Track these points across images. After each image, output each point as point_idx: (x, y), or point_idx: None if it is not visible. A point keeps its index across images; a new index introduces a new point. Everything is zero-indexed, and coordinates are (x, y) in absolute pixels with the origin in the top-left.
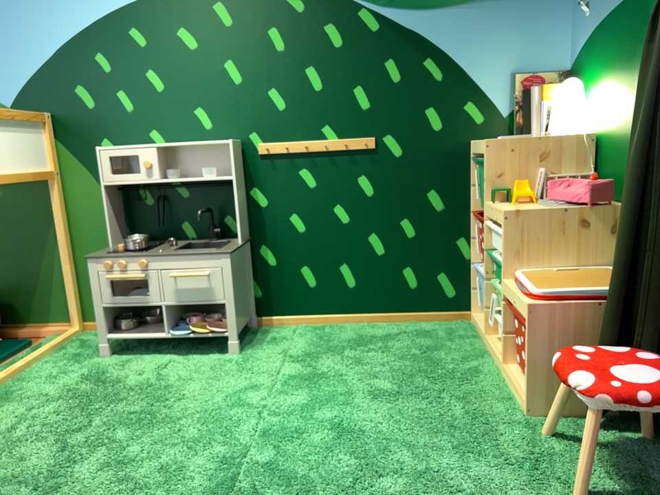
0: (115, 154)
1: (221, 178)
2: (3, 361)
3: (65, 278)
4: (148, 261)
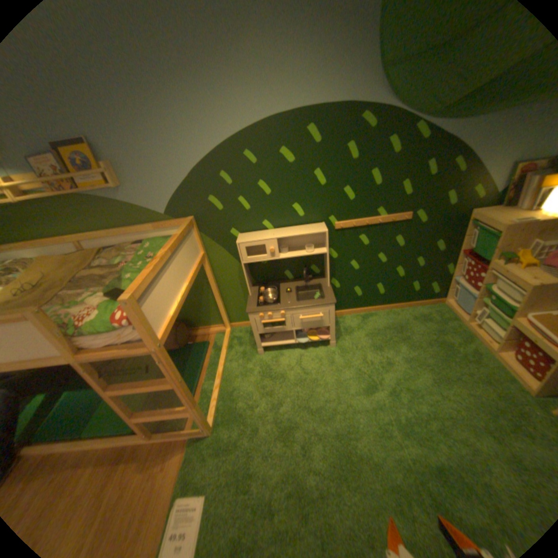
0: (249, 246)
1: (319, 253)
2: (204, 361)
3: (219, 307)
4: (286, 312)
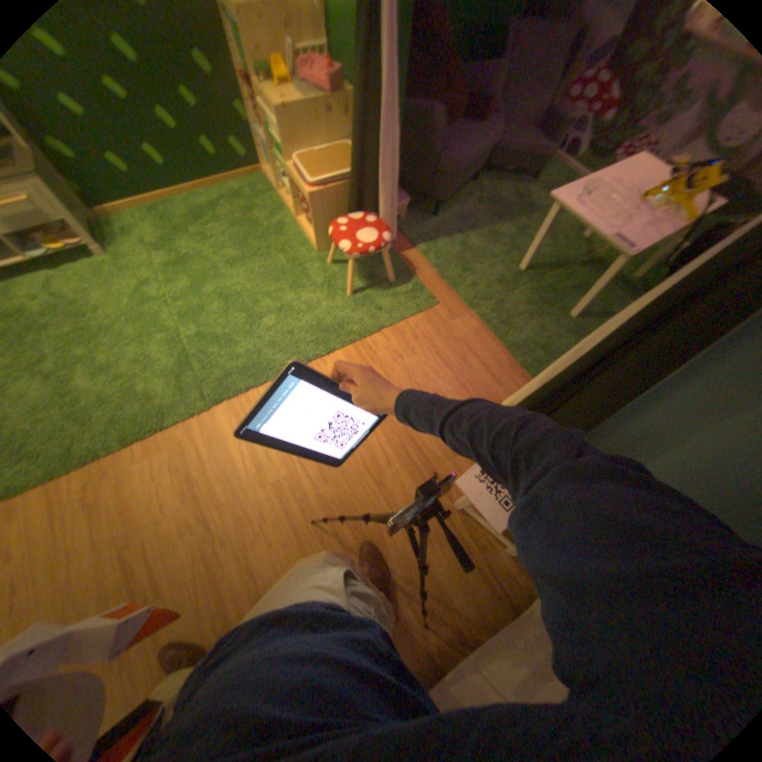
0: None
1: None
2: None
3: None
4: None
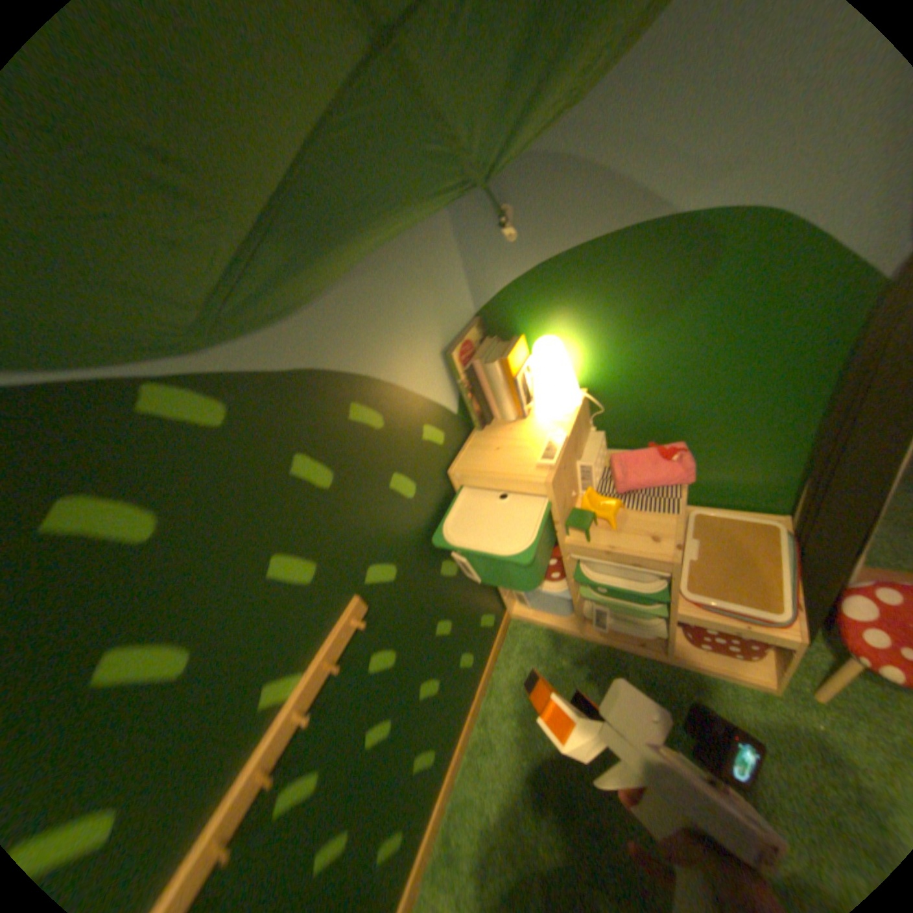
0: None
1: None
2: None
3: None
4: None
